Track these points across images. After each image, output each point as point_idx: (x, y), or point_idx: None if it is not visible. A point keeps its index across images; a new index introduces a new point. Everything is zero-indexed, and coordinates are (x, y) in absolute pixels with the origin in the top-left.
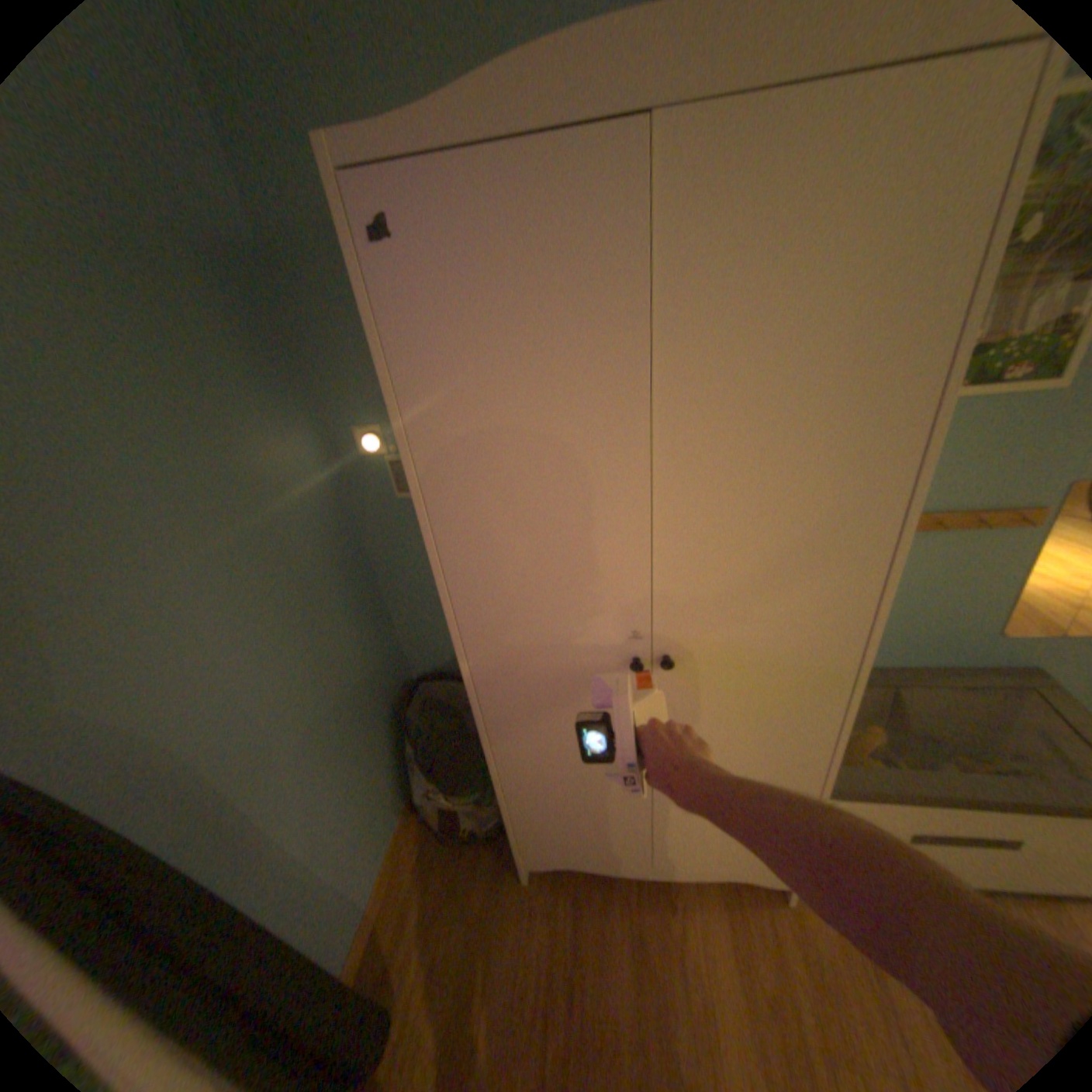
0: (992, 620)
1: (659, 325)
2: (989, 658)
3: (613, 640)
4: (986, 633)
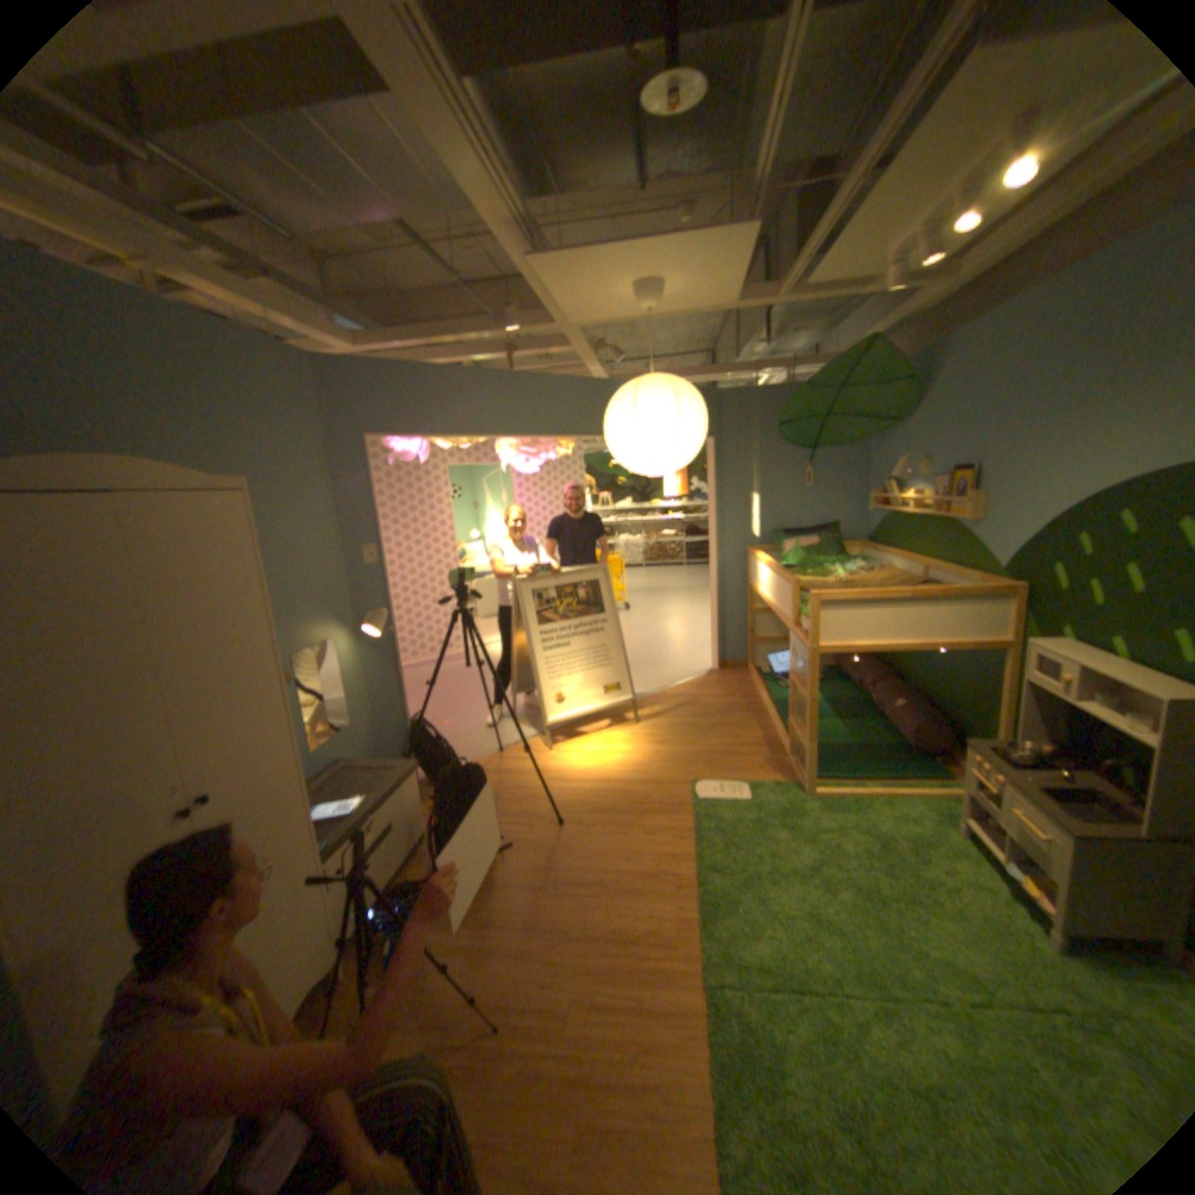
0: (300, 748)
1: (133, 587)
2: (311, 772)
3: (155, 814)
4: (302, 757)
